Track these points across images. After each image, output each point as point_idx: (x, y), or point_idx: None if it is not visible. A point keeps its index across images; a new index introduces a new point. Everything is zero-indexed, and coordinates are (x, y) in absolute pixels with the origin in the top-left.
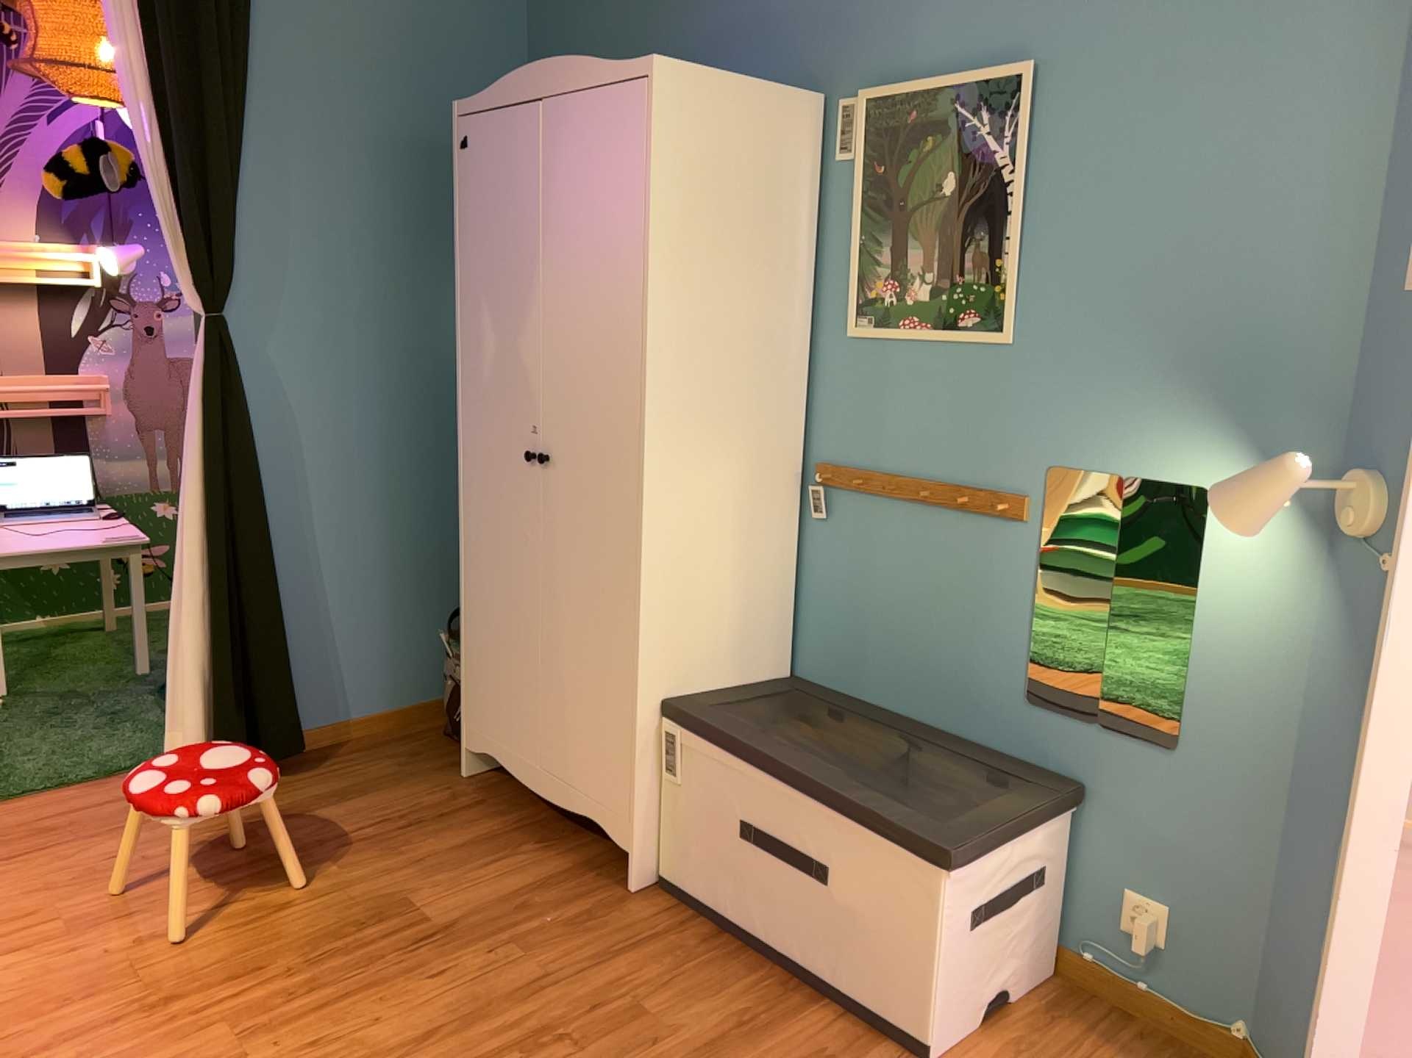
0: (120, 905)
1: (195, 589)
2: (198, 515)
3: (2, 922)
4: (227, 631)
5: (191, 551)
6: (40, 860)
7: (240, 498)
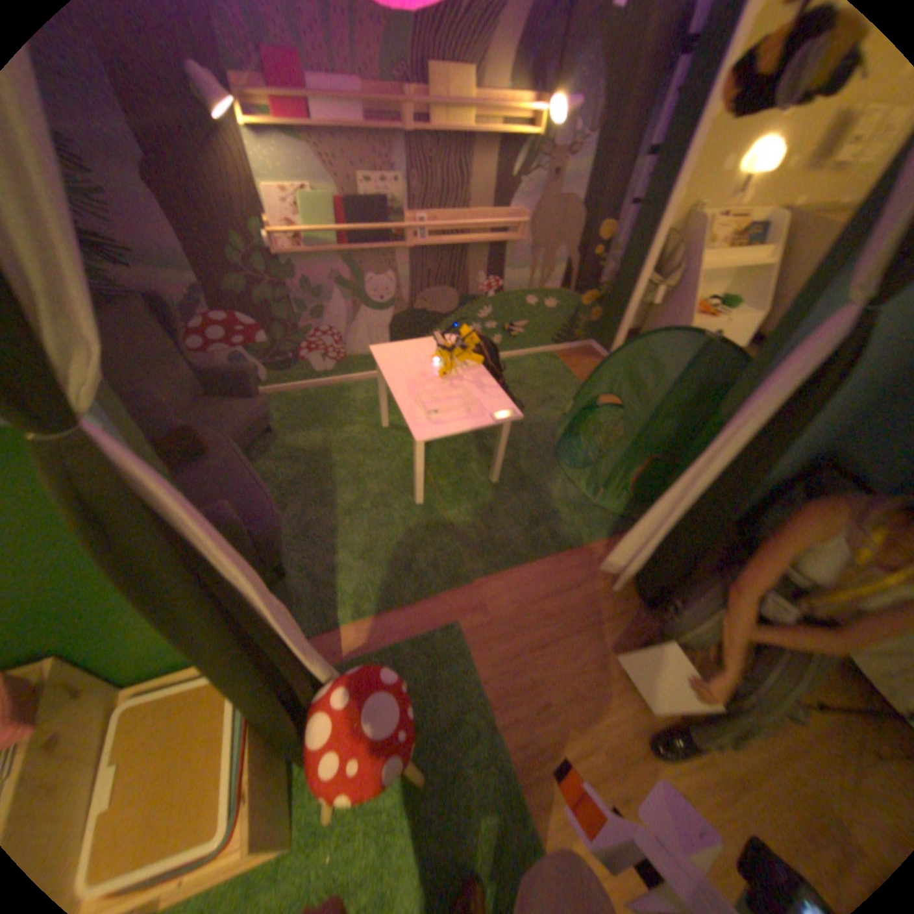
0: (633, 740)
1: (683, 507)
2: (719, 469)
3: (570, 740)
4: (694, 537)
5: (697, 489)
6: (561, 656)
7: (769, 469)
